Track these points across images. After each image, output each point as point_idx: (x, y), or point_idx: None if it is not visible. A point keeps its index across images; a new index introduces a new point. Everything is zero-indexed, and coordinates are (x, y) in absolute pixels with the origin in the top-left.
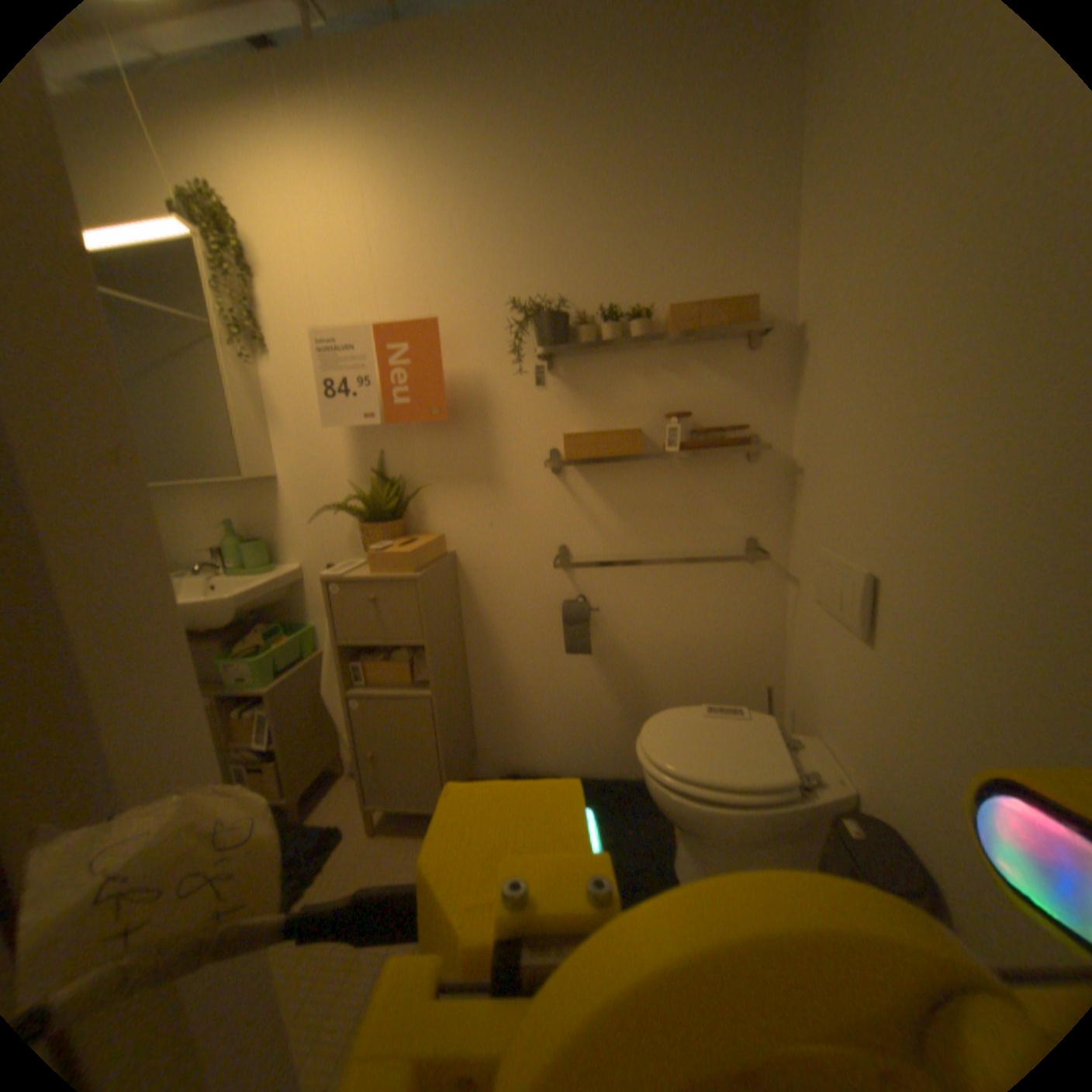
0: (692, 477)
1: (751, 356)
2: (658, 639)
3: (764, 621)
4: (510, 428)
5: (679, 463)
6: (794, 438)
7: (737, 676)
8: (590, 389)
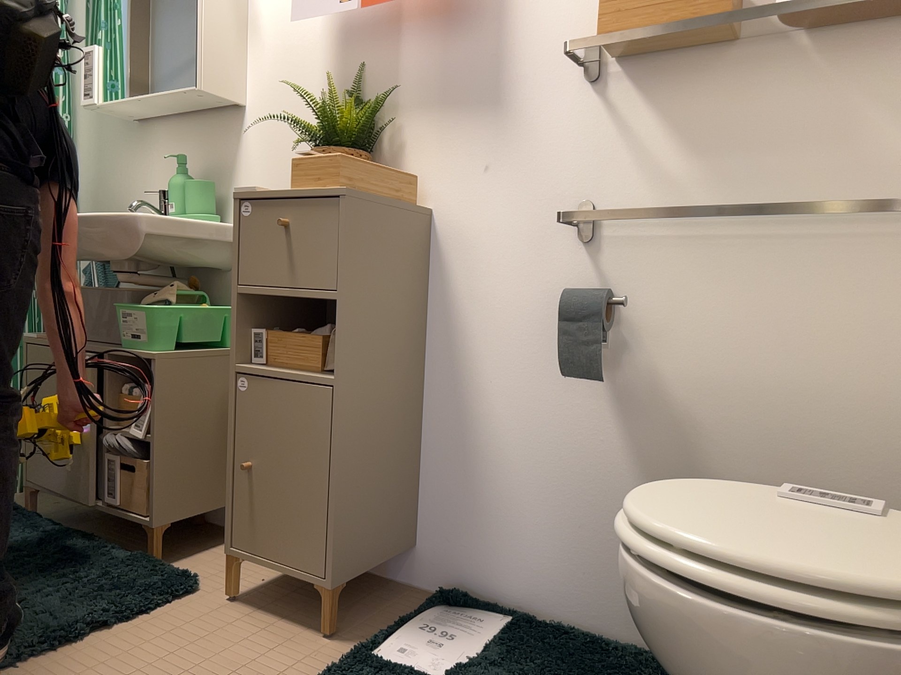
0: (819, 79)
1: None
2: (727, 382)
3: None
4: (528, 21)
5: (796, 56)
6: None
7: (884, 477)
8: None
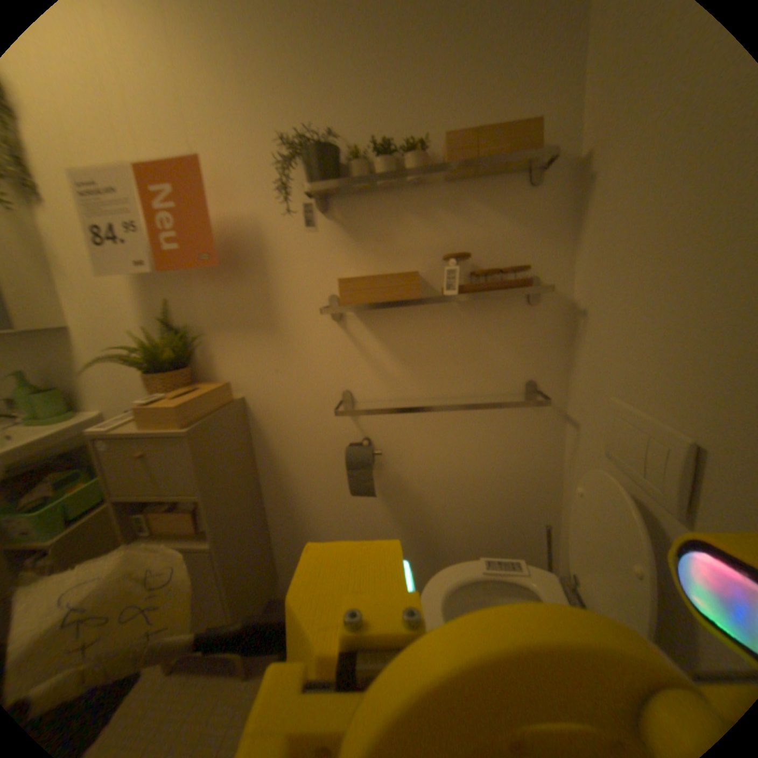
0: (471, 321)
1: (531, 193)
2: (439, 479)
3: (541, 461)
4: (287, 274)
5: (457, 308)
6: (575, 279)
7: (515, 512)
8: (365, 231)
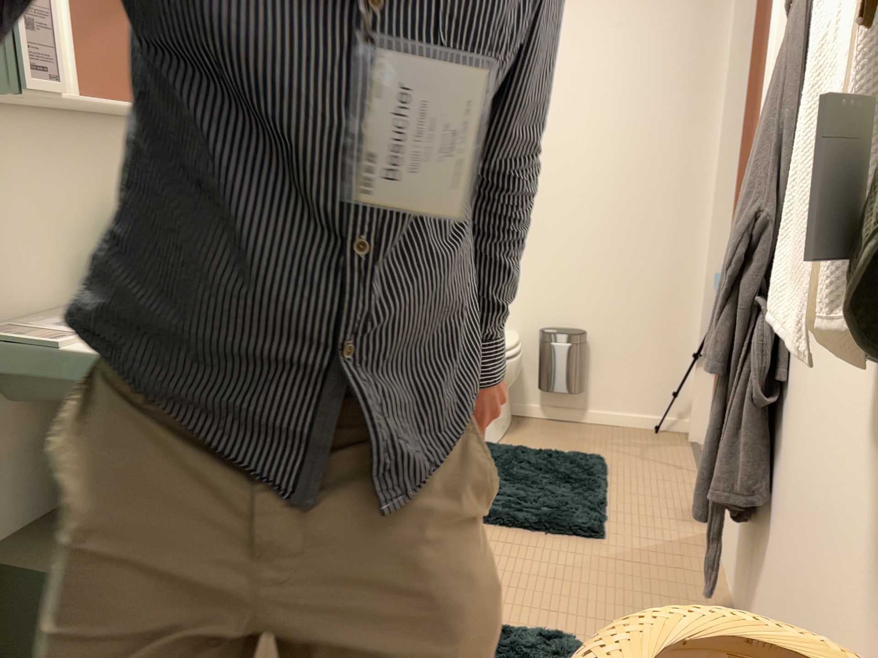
0: None
1: None
2: None
3: None
4: None
5: None
6: None
7: None
8: None
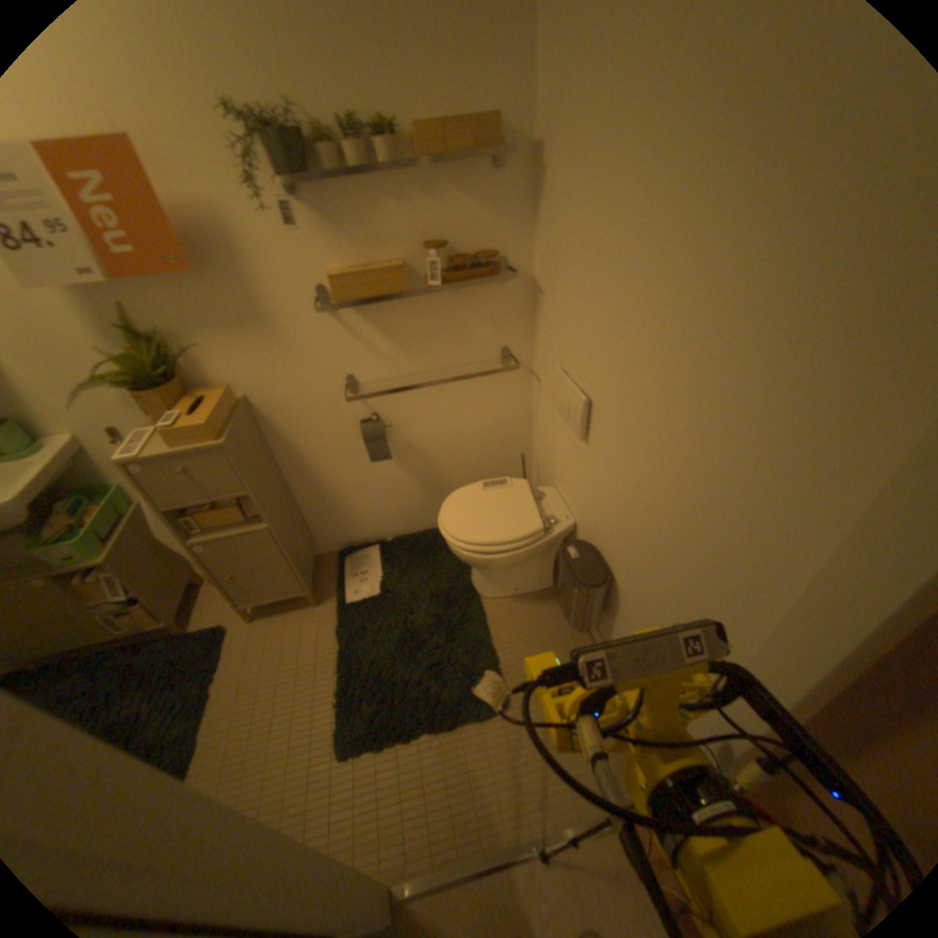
0: (451, 303)
1: (492, 179)
2: (439, 436)
3: (514, 409)
4: (263, 267)
5: (438, 291)
6: (531, 261)
7: (497, 449)
8: (340, 218)
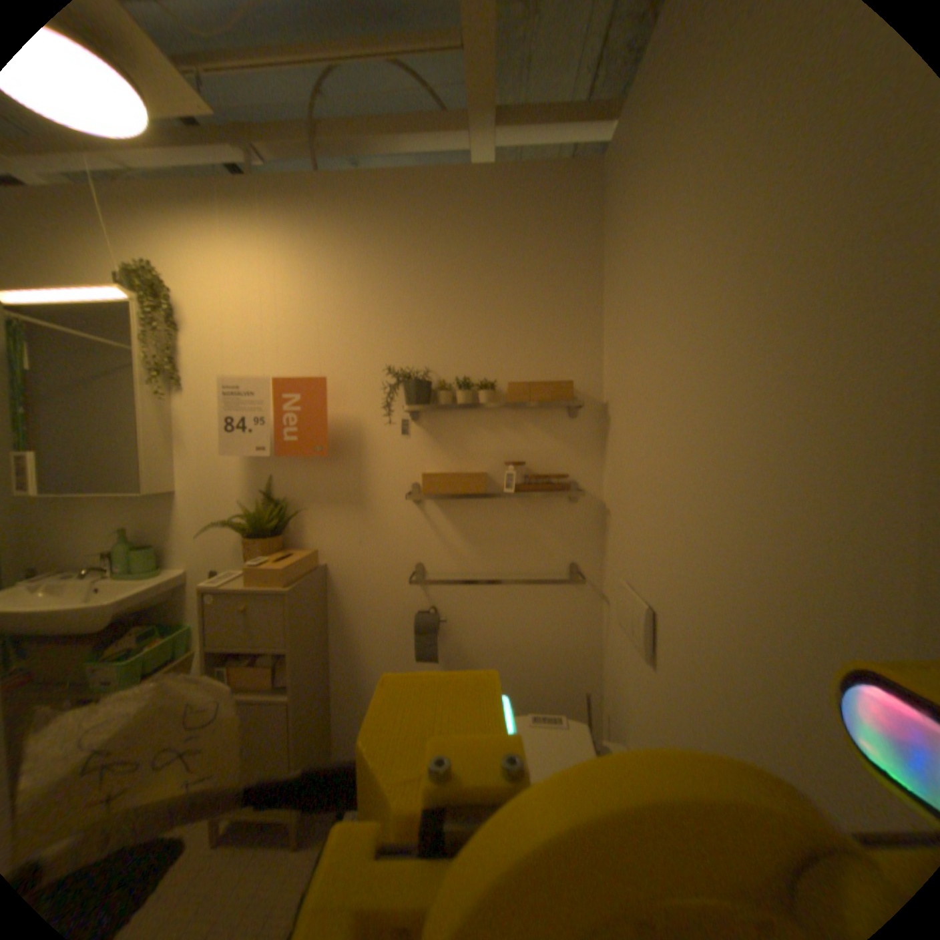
0: (525, 511)
1: (569, 422)
2: (496, 647)
3: (583, 634)
4: (380, 463)
5: (514, 499)
6: (602, 485)
7: (562, 681)
8: (446, 437)
